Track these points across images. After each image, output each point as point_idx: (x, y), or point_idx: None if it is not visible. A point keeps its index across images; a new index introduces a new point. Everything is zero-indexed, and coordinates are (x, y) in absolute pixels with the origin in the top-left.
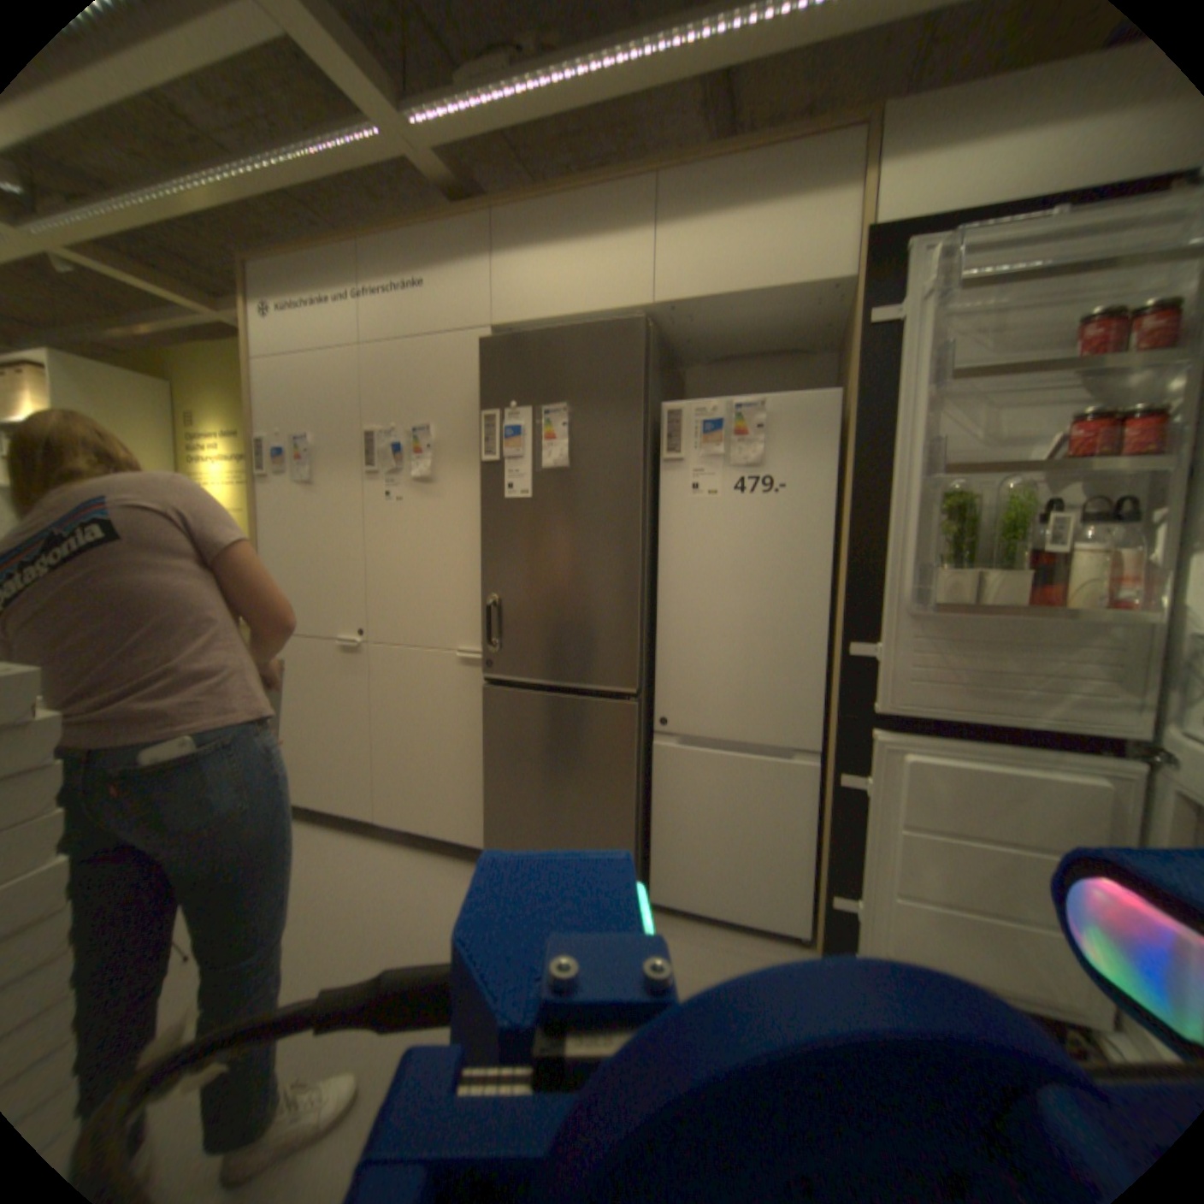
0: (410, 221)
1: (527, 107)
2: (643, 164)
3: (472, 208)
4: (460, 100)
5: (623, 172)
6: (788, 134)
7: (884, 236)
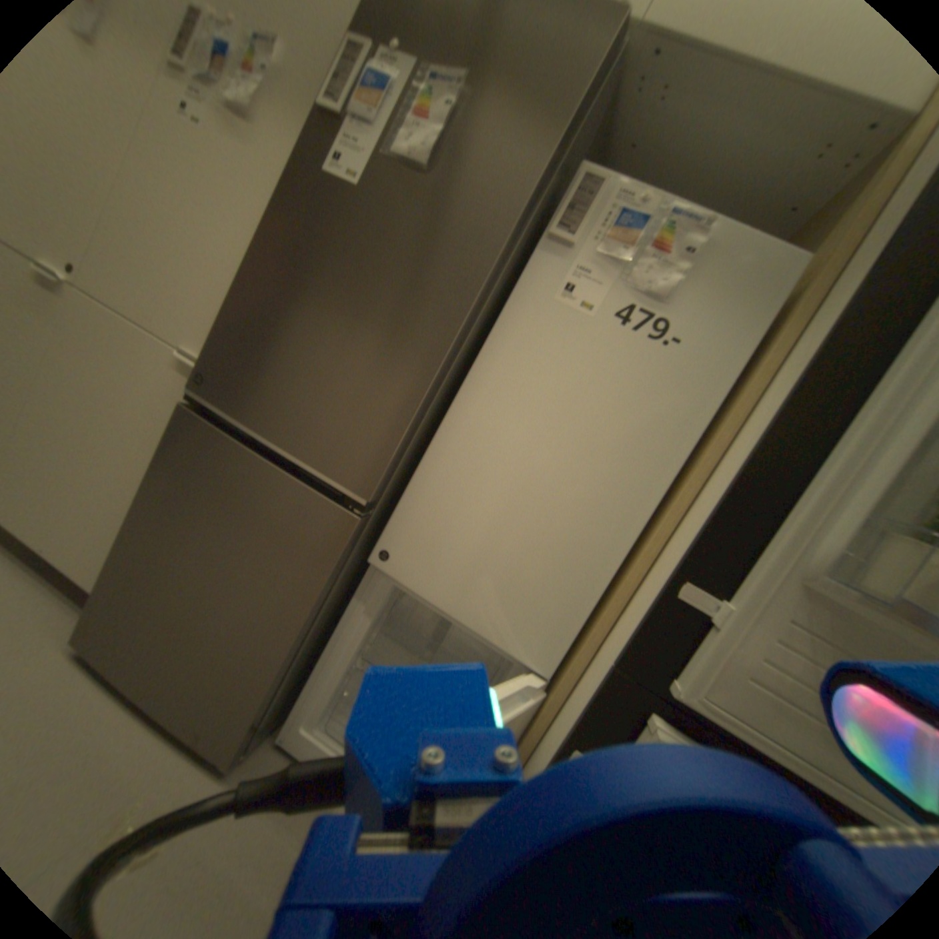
0: None
1: None
2: None
3: None
4: None
5: None
6: None
7: None
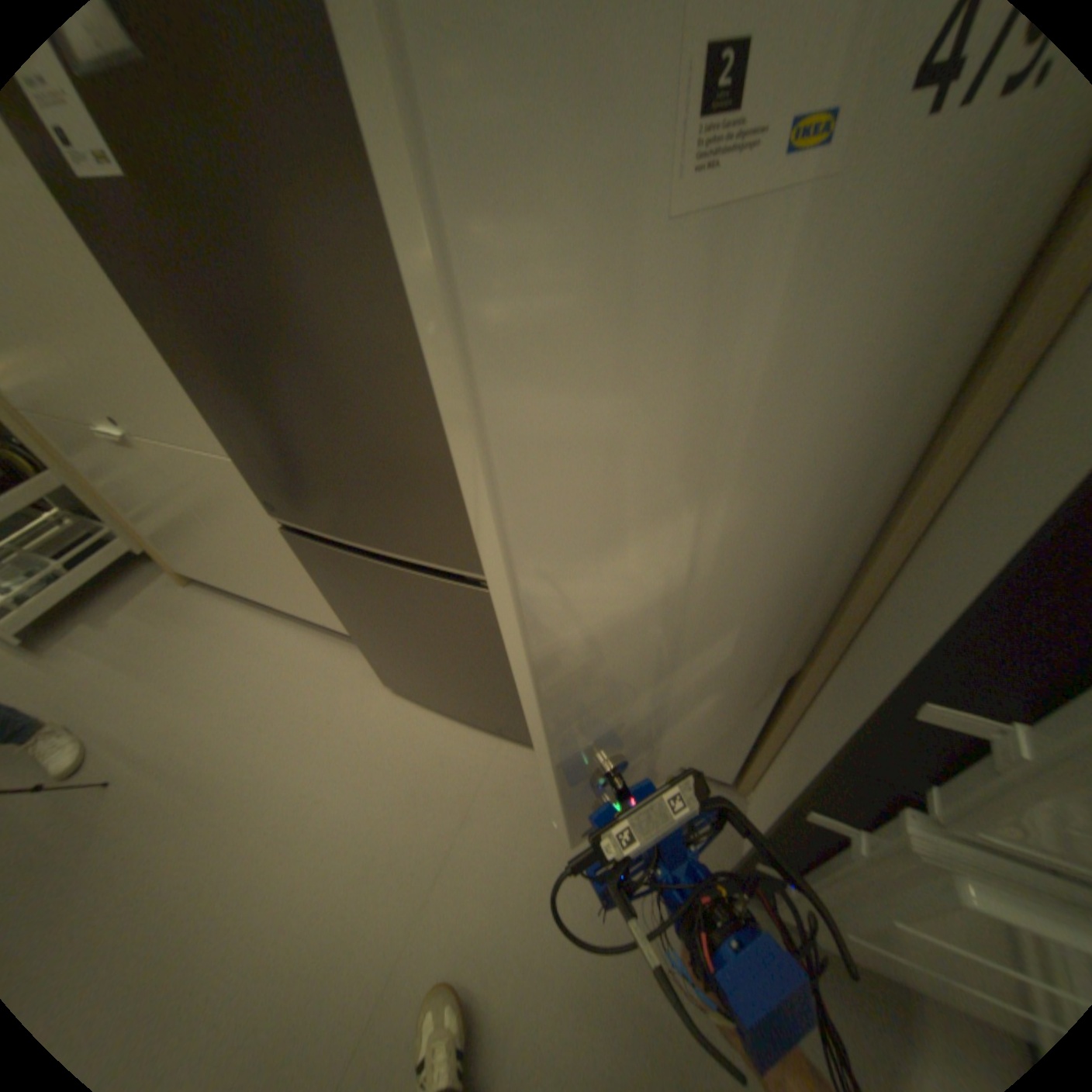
0: None
1: None
2: None
3: None
4: None
5: None
6: None
7: None
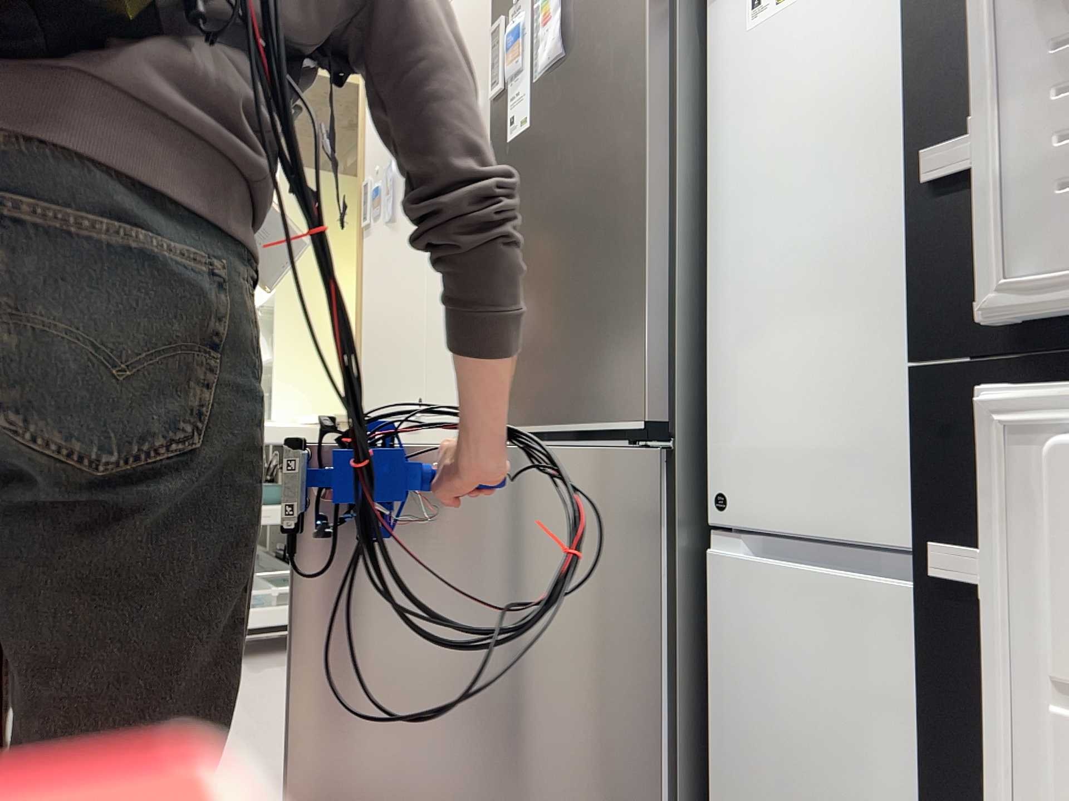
0: None
1: None
2: None
3: None
4: None
5: None
6: None
7: None
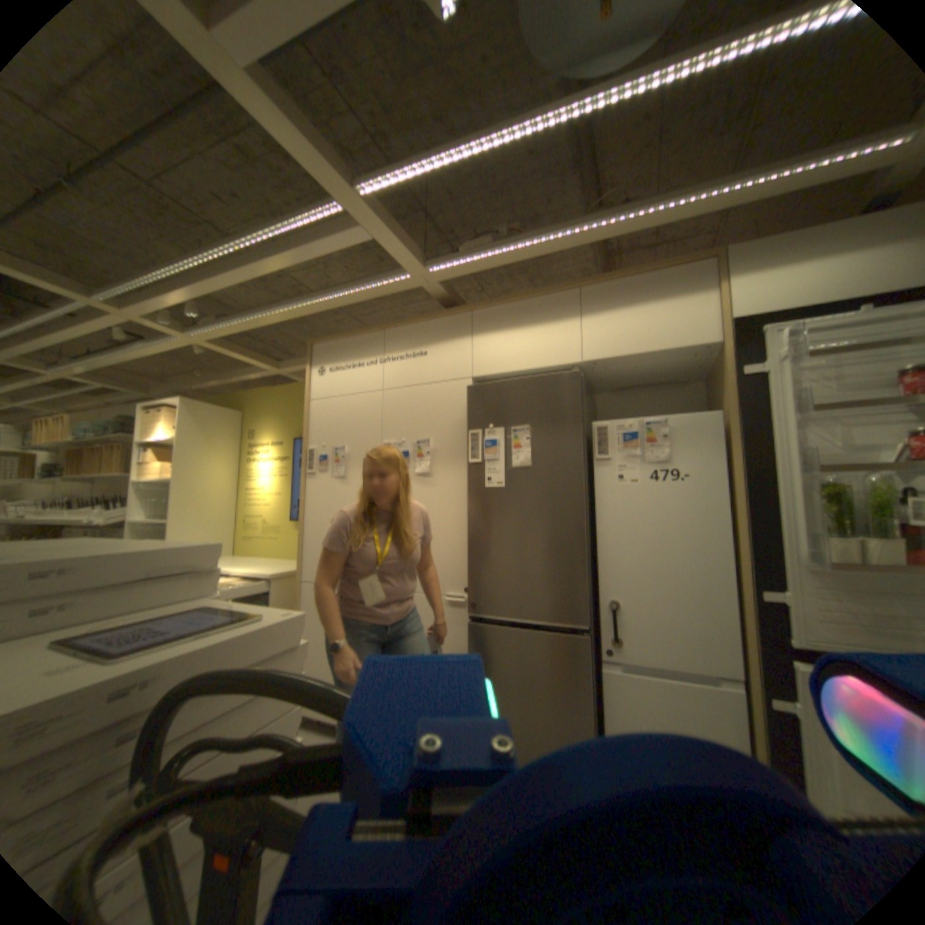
0: (420, 319)
1: (500, 260)
2: (570, 284)
3: (460, 311)
4: (461, 259)
5: (558, 288)
6: (664, 265)
7: (744, 323)
